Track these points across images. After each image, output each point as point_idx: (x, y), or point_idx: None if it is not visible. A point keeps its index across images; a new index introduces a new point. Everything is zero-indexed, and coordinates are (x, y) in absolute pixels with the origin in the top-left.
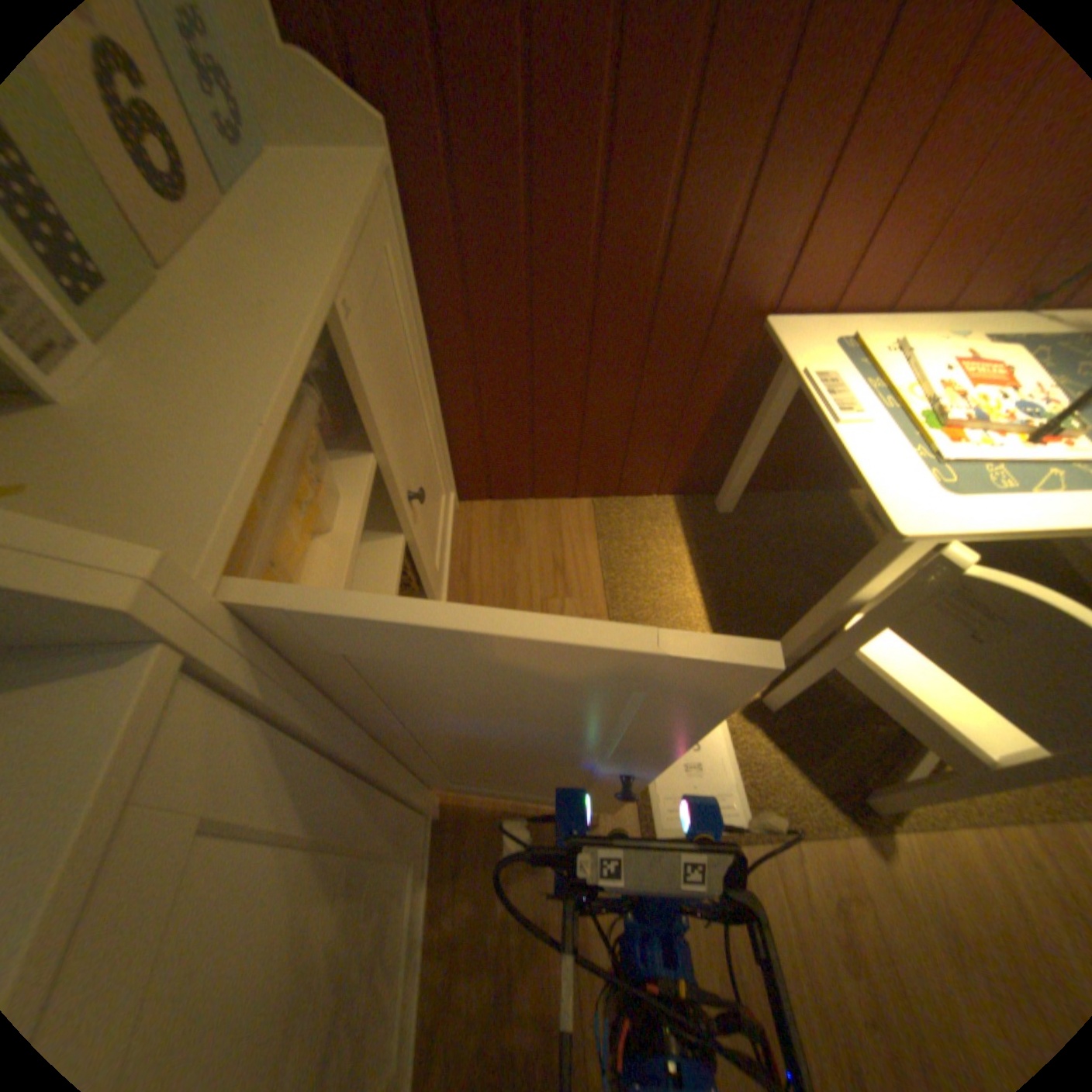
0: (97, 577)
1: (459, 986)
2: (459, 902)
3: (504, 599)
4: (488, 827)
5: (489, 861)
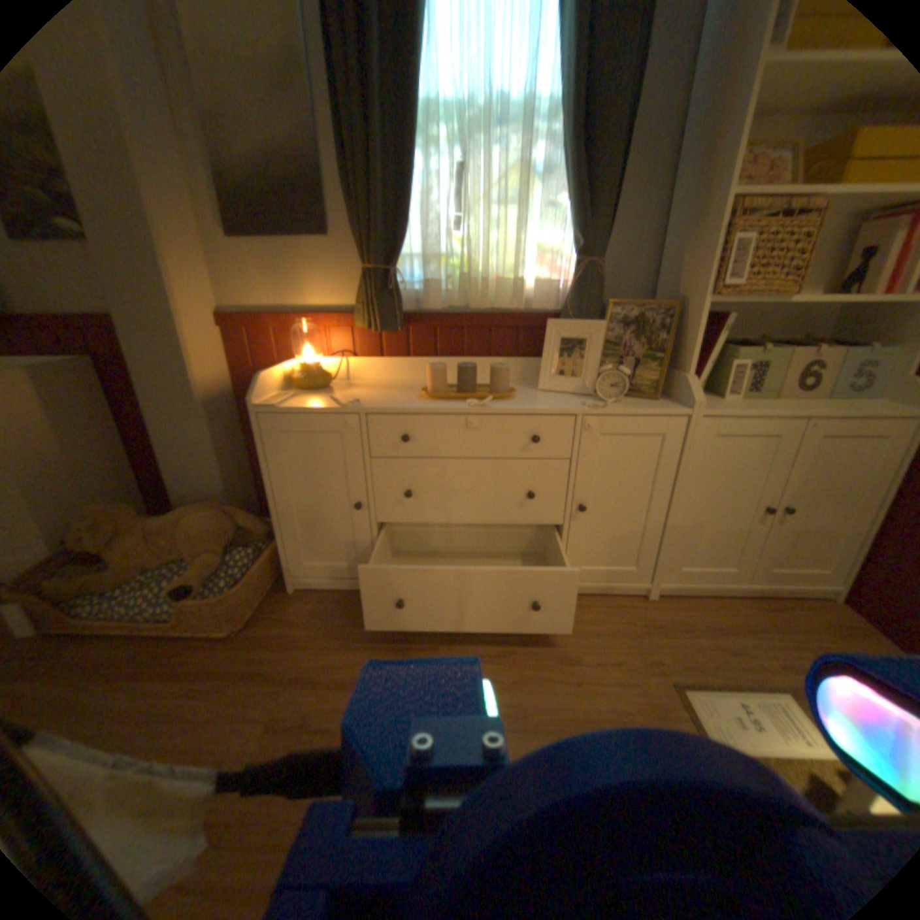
0: (696, 399)
1: (594, 610)
2: (621, 610)
3: (788, 629)
4: (654, 620)
5: (640, 620)
